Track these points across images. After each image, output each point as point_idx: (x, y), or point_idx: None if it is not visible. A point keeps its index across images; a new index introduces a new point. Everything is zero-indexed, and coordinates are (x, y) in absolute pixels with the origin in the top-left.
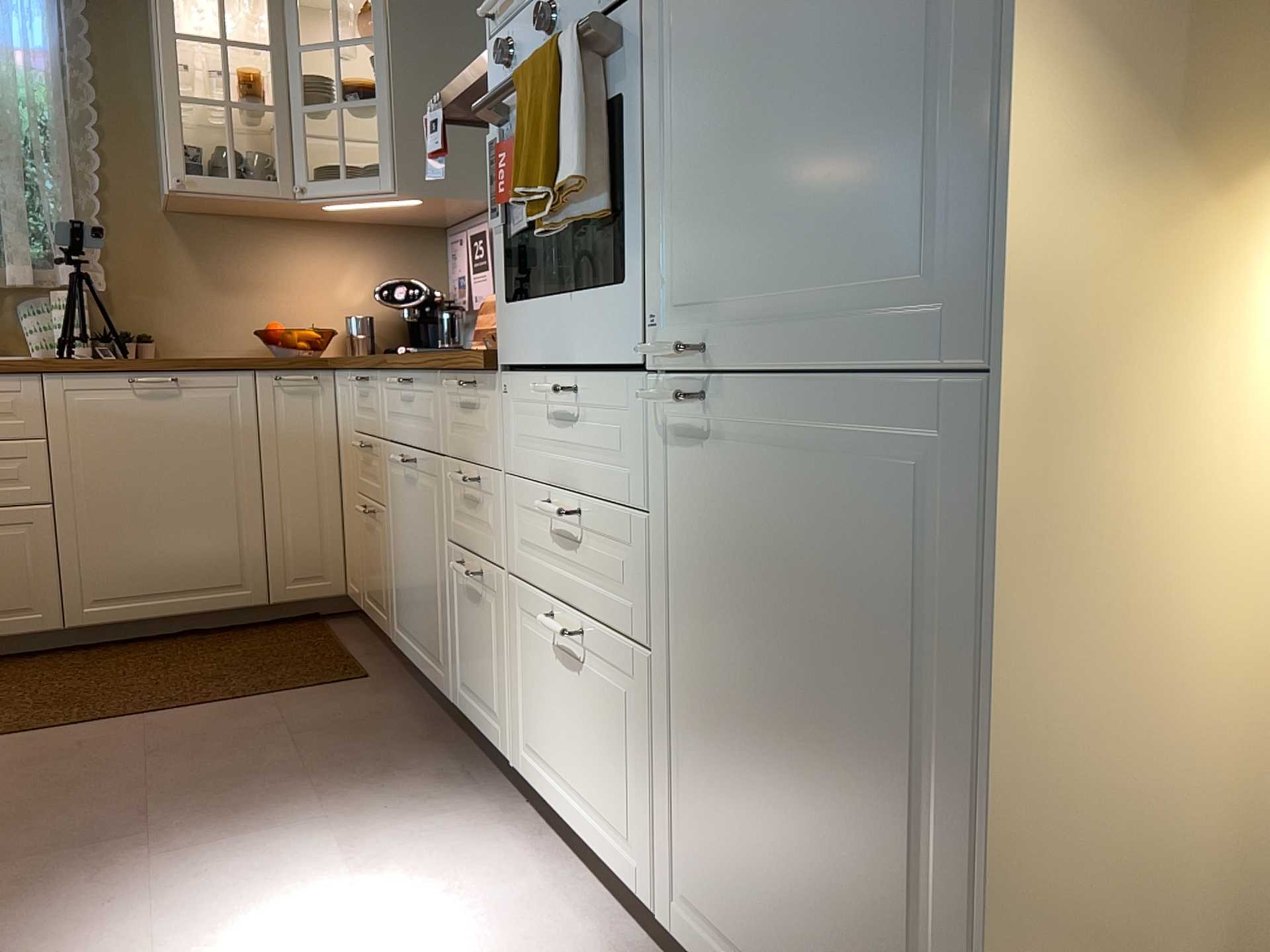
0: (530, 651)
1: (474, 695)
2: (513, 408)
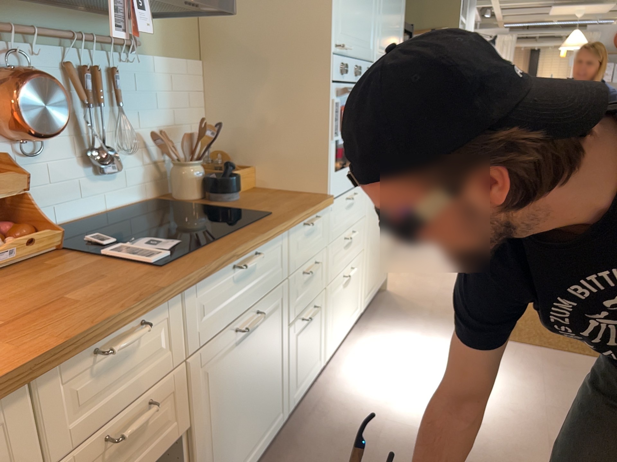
0: (334, 303)
1: (303, 379)
2: (332, 215)
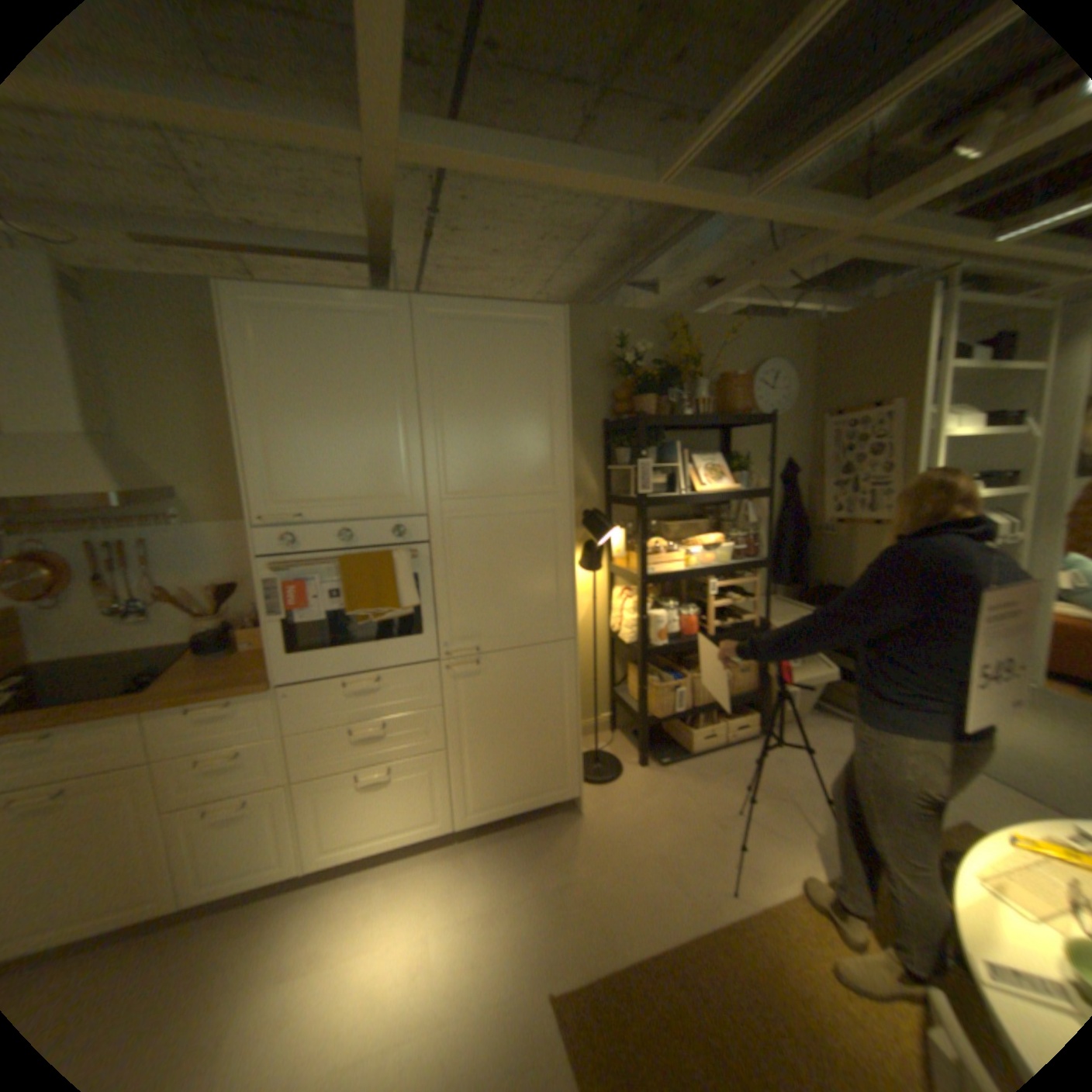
0: (323, 807)
1: (226, 879)
2: (294, 703)
